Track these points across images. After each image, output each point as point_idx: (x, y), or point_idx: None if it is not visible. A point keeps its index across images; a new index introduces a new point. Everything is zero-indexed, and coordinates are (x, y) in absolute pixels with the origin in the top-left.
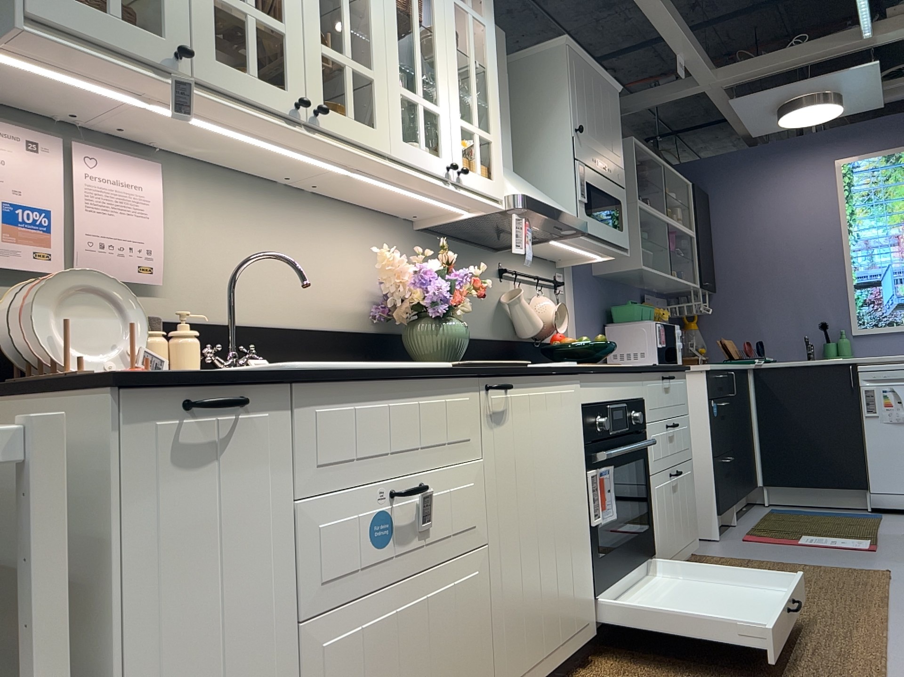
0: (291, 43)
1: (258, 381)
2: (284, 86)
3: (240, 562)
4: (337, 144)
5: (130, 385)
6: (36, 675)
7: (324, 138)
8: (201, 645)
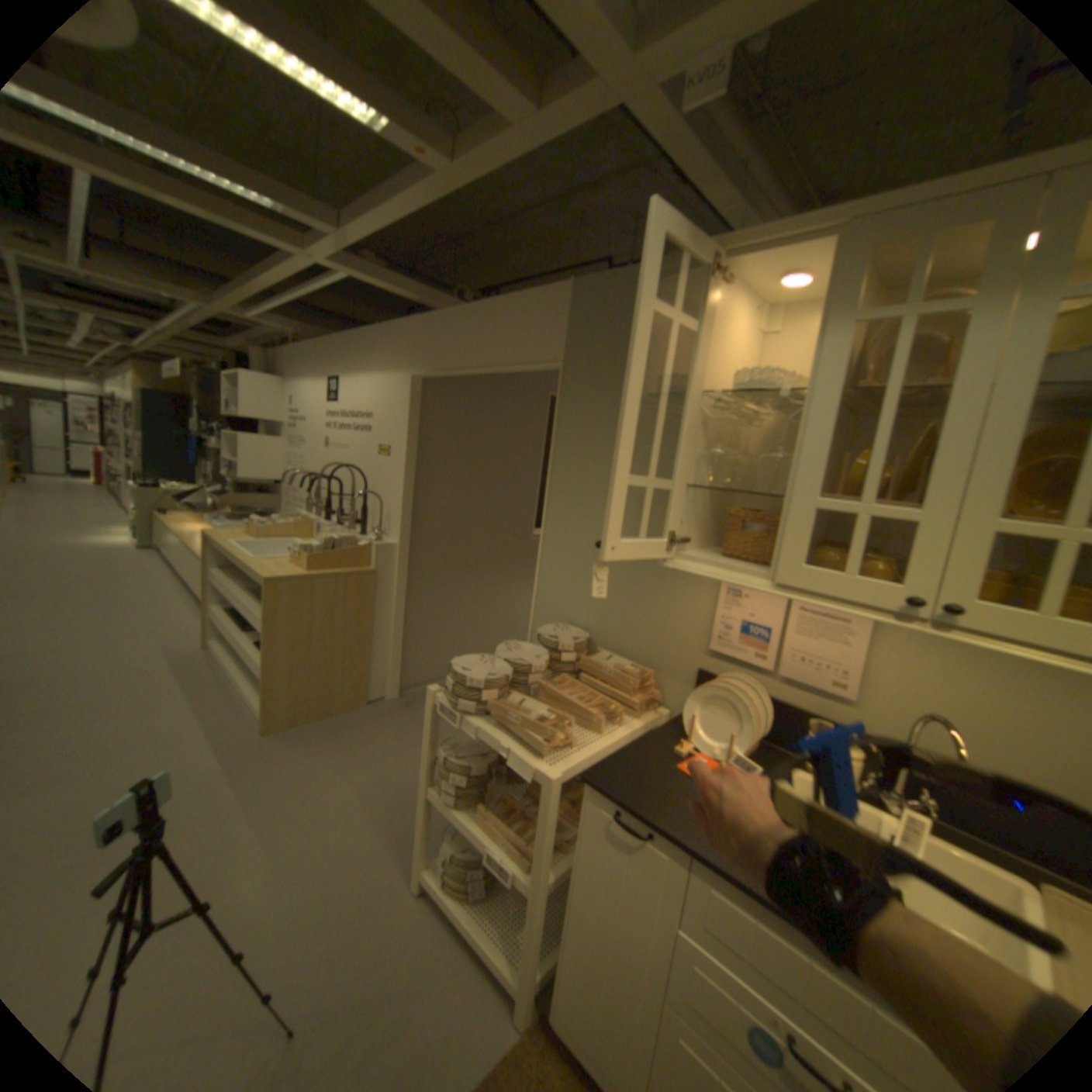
0: (929, 530)
1: (661, 837)
2: (902, 581)
3: (634, 924)
4: (999, 647)
5: (590, 788)
6: (536, 869)
7: (975, 638)
8: (605, 937)
